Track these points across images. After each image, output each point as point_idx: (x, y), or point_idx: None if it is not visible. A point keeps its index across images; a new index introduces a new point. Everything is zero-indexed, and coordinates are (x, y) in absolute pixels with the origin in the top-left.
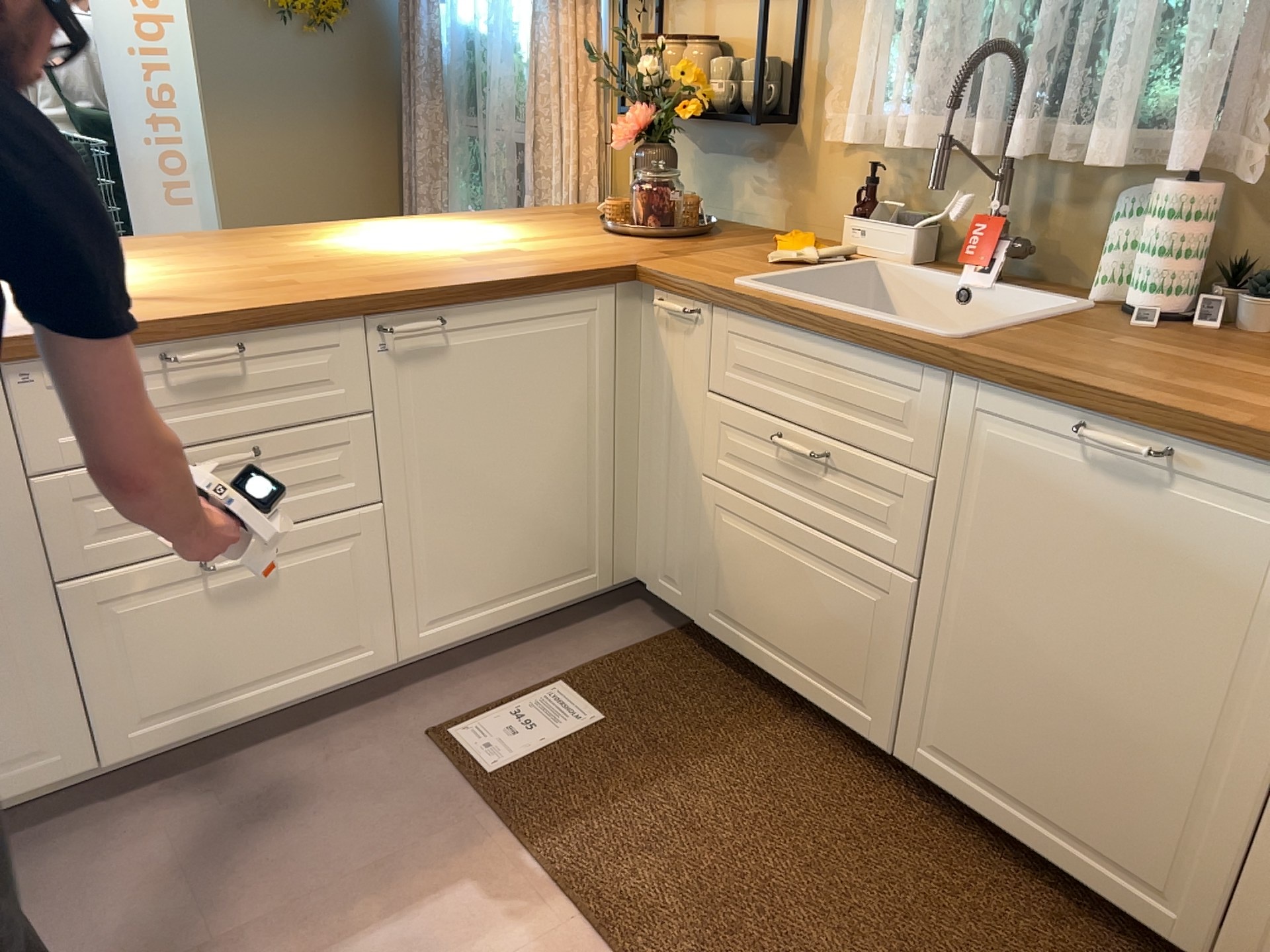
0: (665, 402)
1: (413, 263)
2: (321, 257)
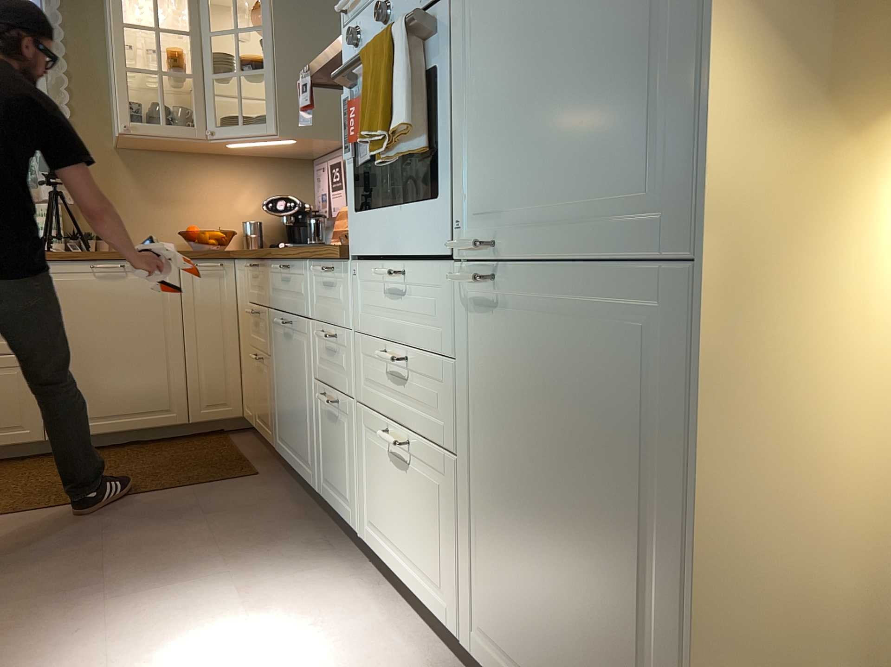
0: None
1: None
2: None
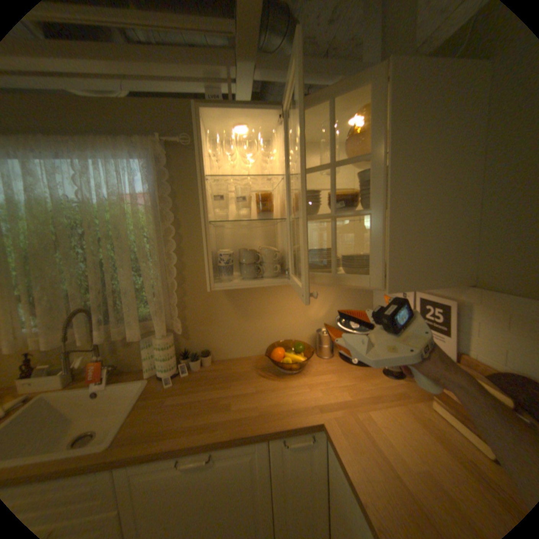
0: None
1: None
2: None
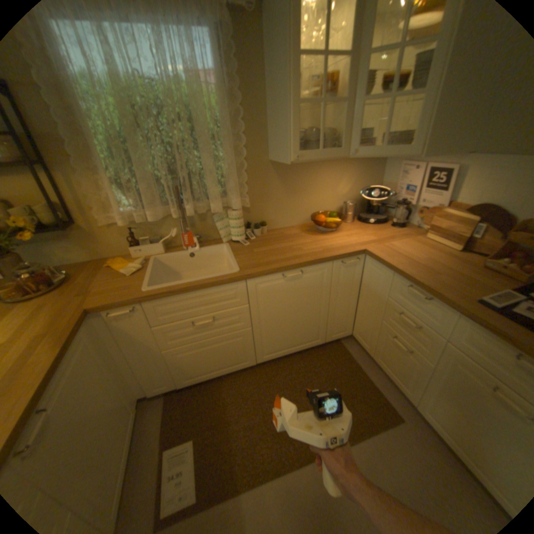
0: (128, 343)
1: None
2: None
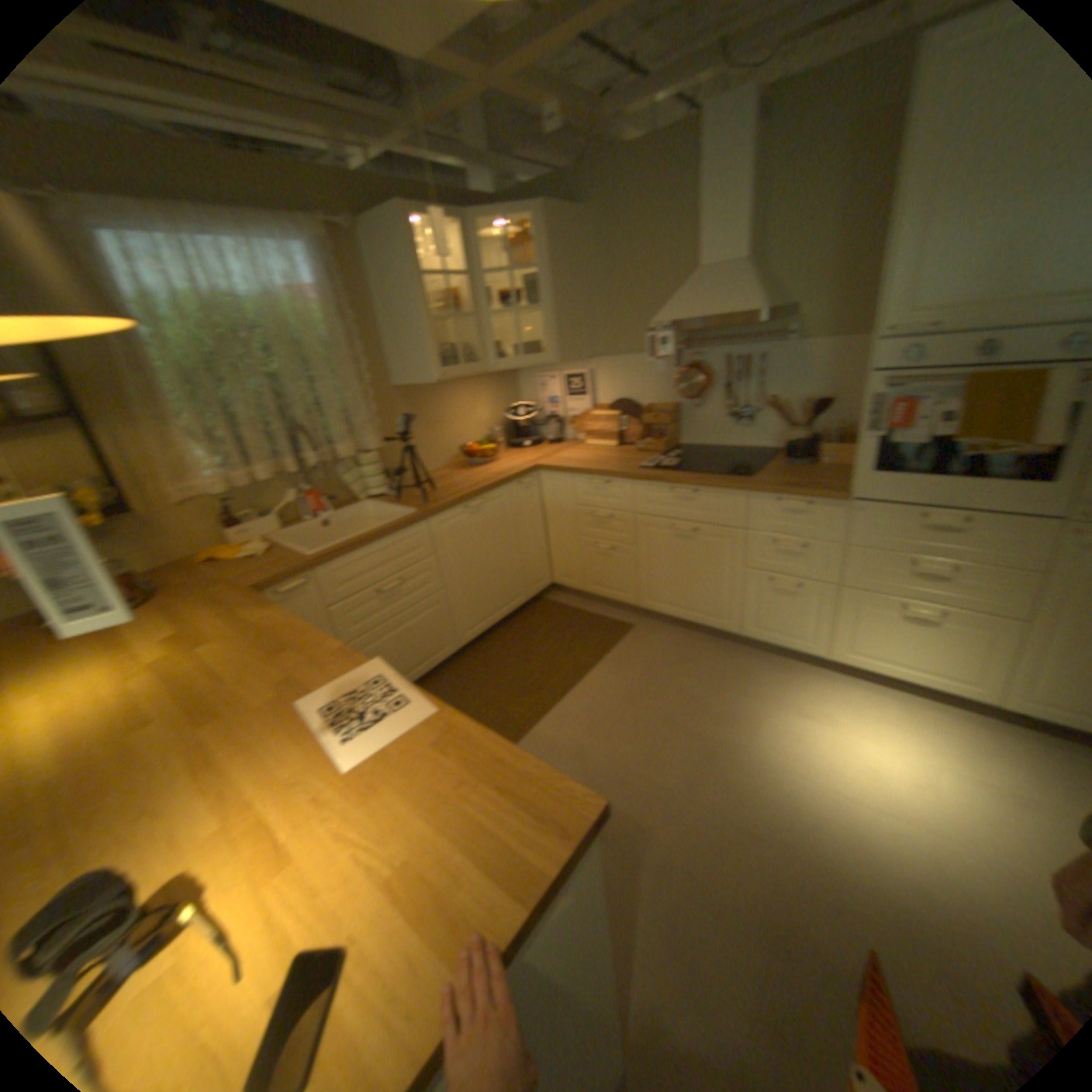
0: None
1: (203, 667)
2: (141, 729)
